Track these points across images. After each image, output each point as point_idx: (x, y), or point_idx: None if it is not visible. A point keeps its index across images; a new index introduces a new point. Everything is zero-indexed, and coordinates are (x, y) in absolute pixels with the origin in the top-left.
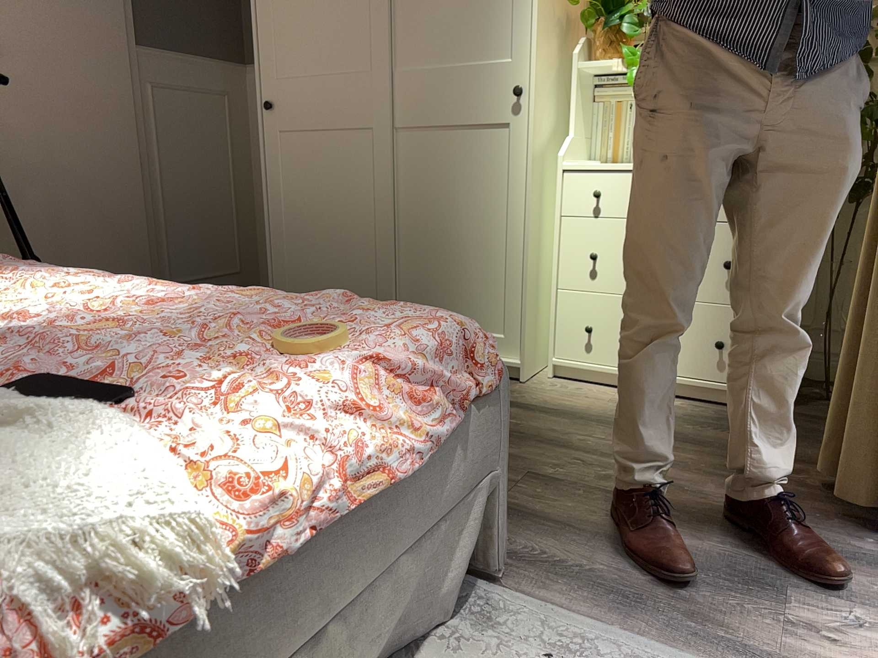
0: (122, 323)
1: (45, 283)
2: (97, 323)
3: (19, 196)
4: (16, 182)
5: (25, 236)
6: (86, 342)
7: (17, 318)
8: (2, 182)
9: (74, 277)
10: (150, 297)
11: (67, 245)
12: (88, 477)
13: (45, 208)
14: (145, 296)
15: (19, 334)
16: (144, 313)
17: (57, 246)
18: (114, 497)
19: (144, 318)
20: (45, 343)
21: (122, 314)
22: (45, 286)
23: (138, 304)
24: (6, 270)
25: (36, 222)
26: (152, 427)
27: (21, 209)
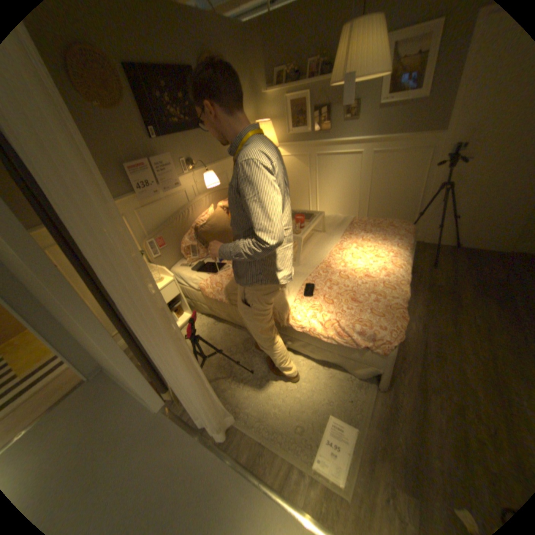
0: (354, 277)
1: (388, 249)
2: (356, 273)
3: (468, 192)
4: (470, 188)
5: (463, 206)
6: (342, 278)
7: (347, 265)
8: (463, 188)
9: (396, 250)
10: (383, 270)
11: (480, 212)
12: (287, 304)
13: (477, 197)
14: (383, 269)
15: (340, 269)
16: (360, 277)
17: (475, 211)
18: (286, 308)
19: (363, 278)
20: (333, 276)
21: (362, 274)
22: (384, 251)
23: (368, 273)
24: (396, 237)
25: (471, 202)
26: (307, 302)
27: (466, 197)
